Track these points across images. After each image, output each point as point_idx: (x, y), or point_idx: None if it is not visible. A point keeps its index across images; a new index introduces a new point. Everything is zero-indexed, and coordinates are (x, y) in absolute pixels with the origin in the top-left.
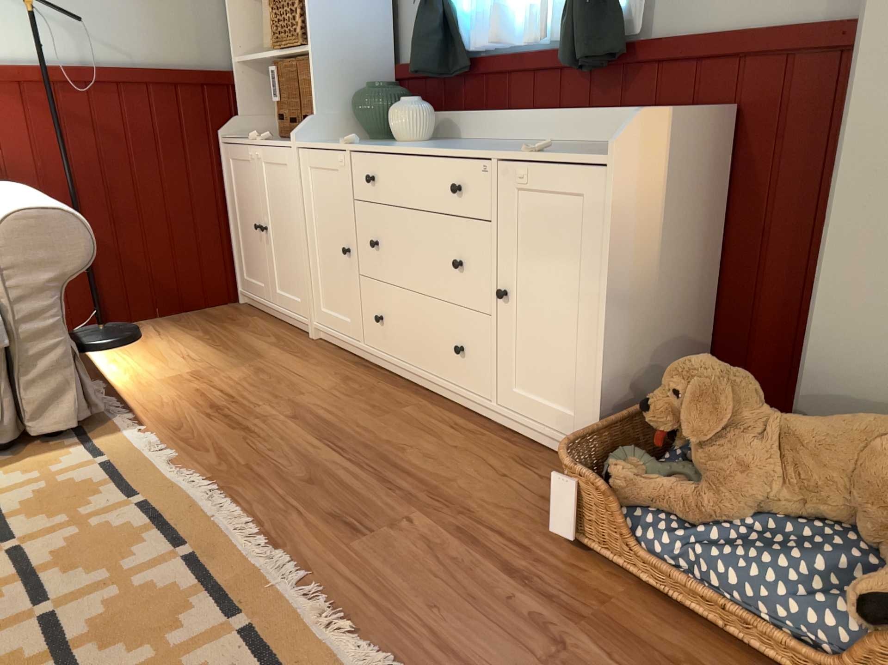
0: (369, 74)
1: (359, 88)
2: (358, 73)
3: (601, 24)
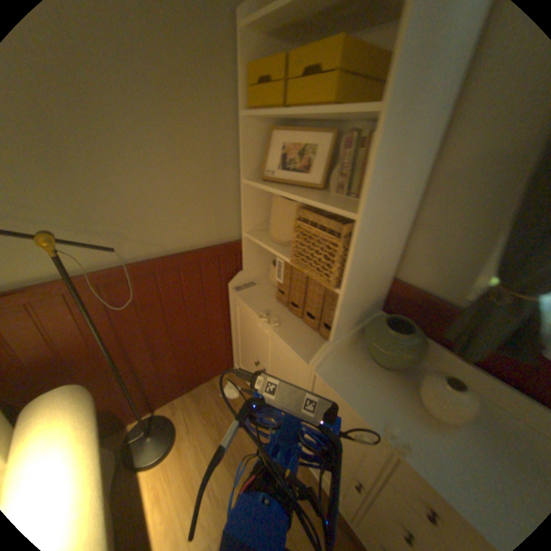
0: (378, 292)
1: (368, 305)
2: (372, 296)
3: None
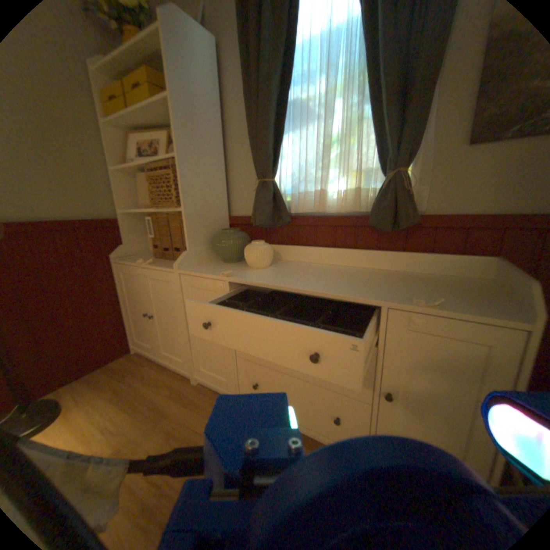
0: (218, 221)
1: (213, 229)
2: (212, 221)
3: (410, 204)
